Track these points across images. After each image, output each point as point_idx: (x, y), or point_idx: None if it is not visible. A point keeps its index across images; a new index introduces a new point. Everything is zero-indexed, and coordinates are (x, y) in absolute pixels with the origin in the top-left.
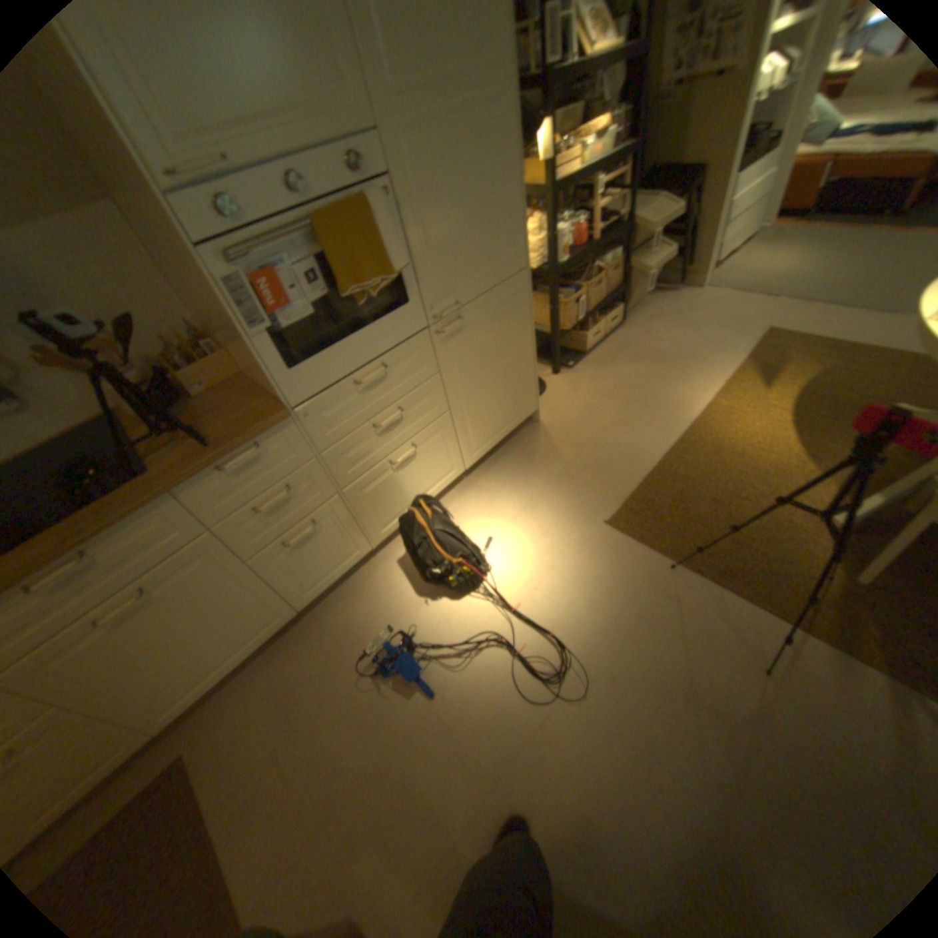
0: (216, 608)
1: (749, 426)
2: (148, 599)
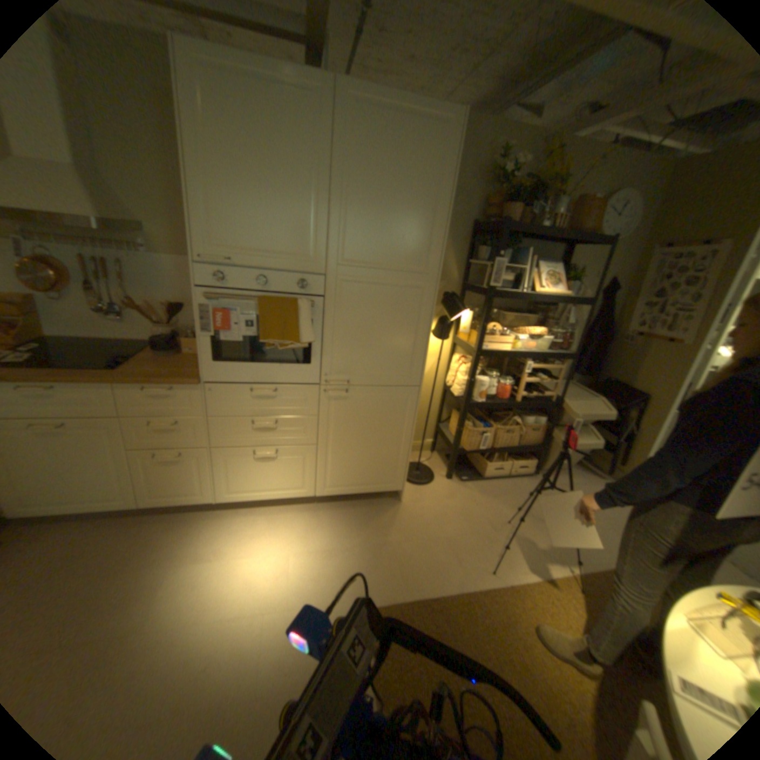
0: (94, 464)
1: (561, 627)
2: (65, 432)
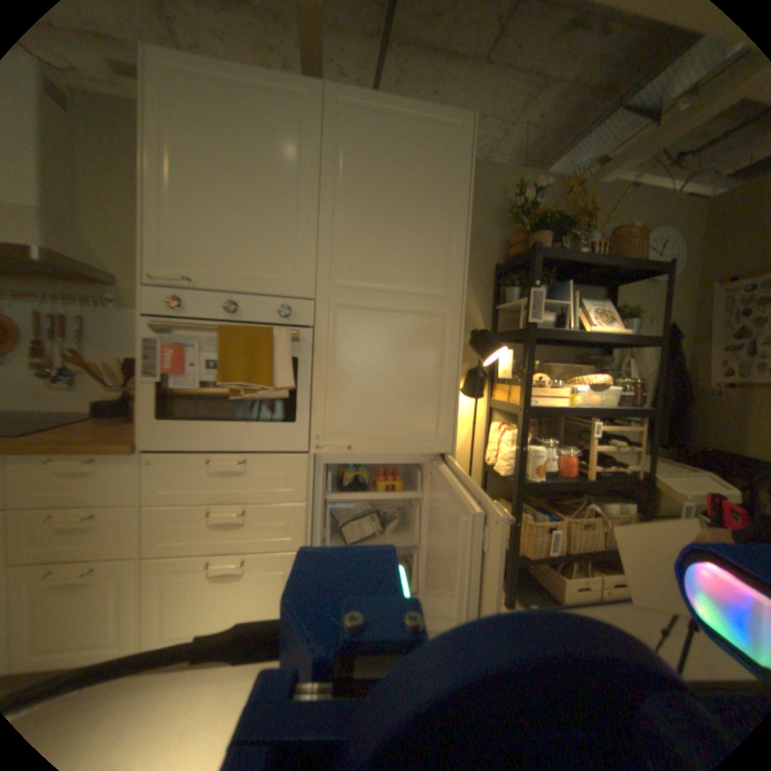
0: None
1: None
2: None
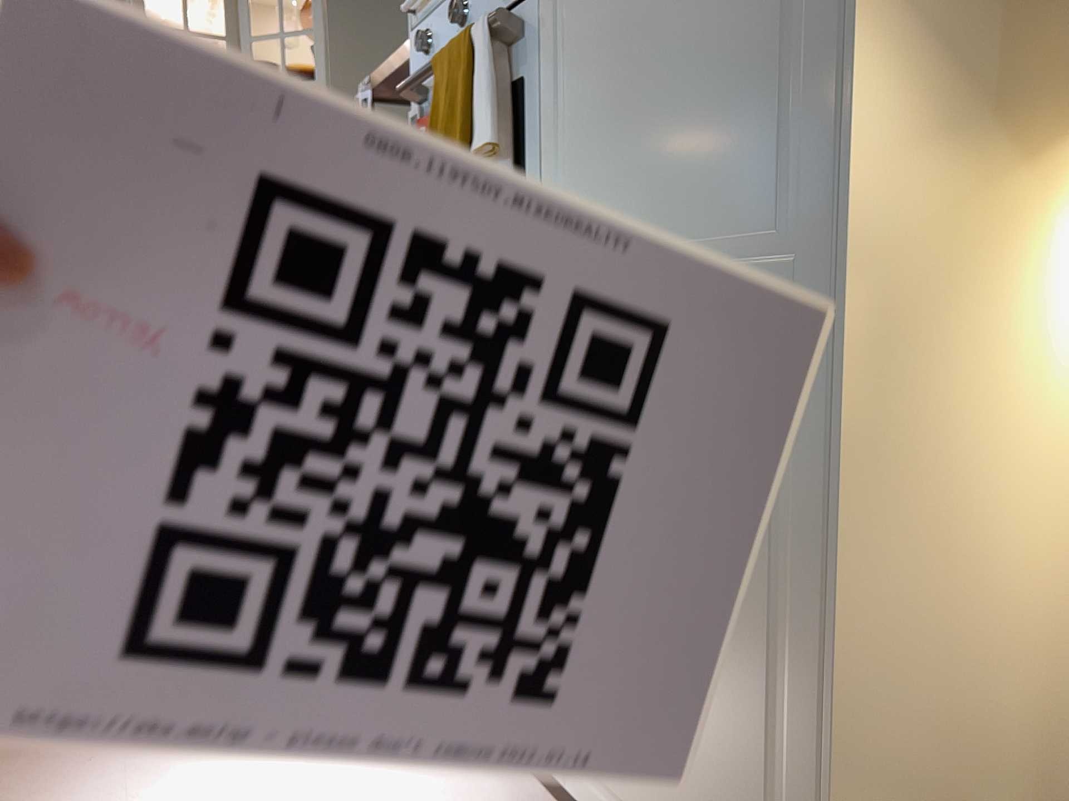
0: None
1: None
2: None
